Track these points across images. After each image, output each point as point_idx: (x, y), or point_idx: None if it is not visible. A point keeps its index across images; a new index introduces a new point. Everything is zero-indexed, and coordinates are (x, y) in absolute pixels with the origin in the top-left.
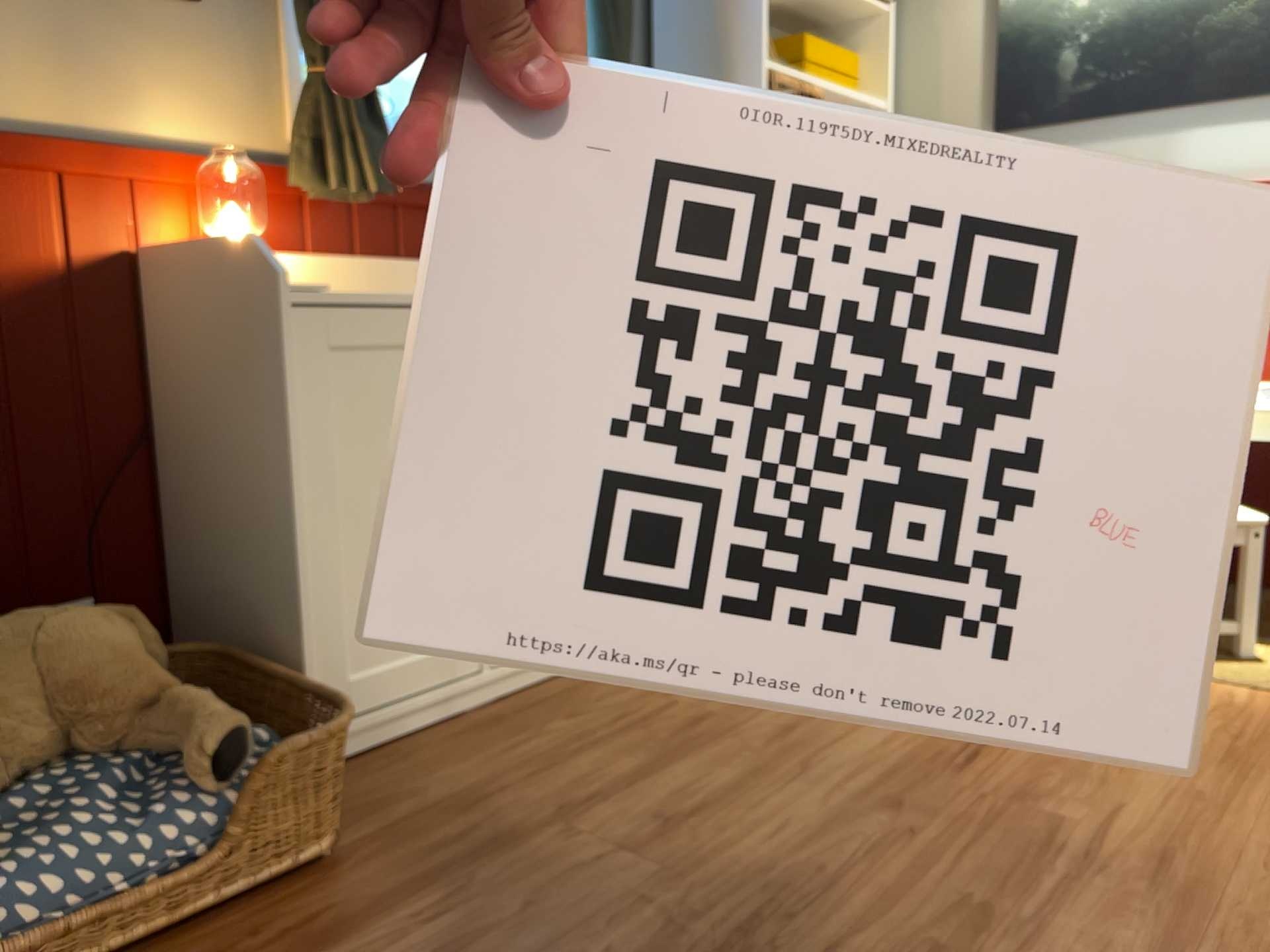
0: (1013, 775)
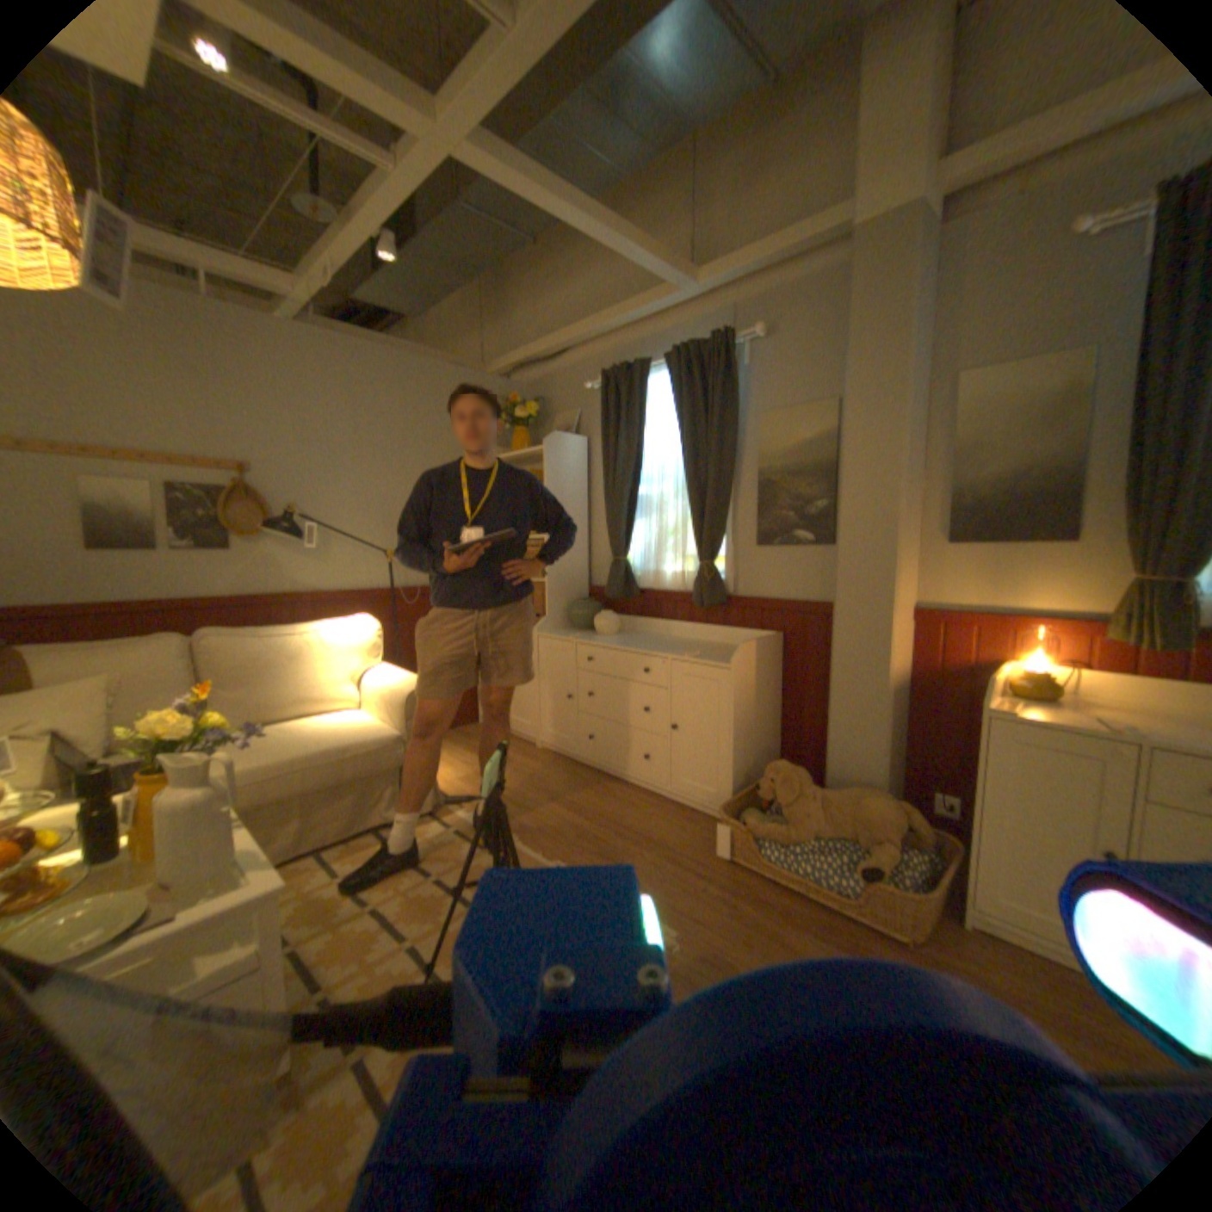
0: None
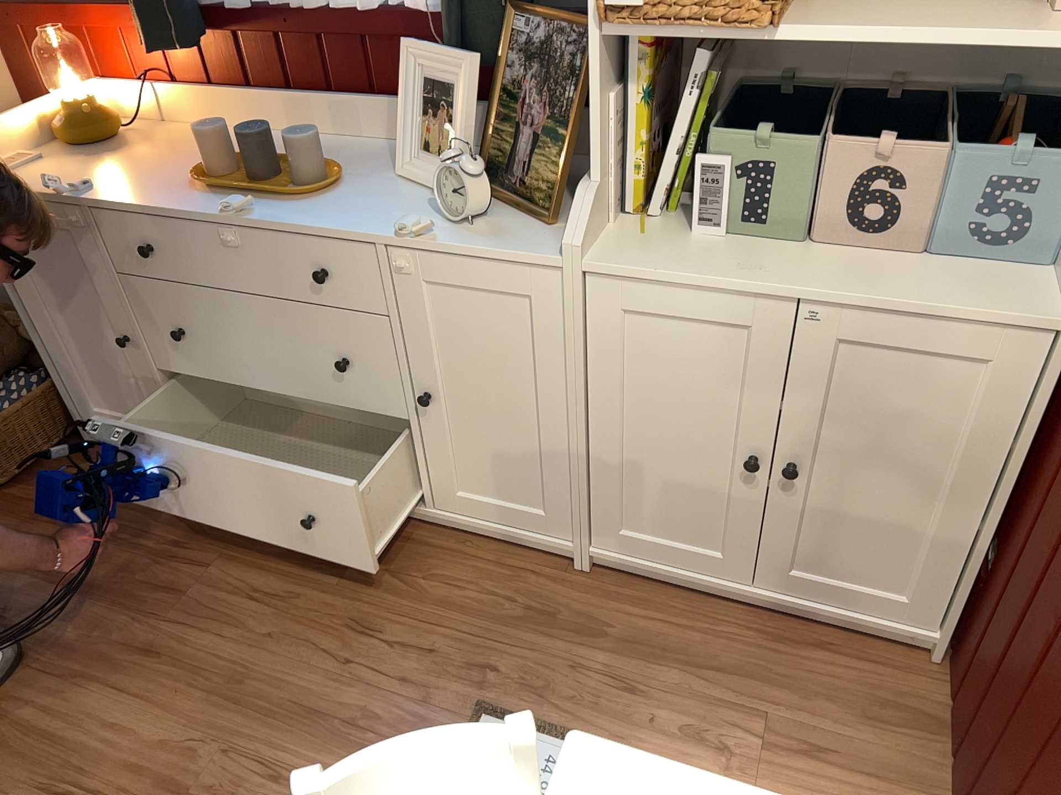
0: None
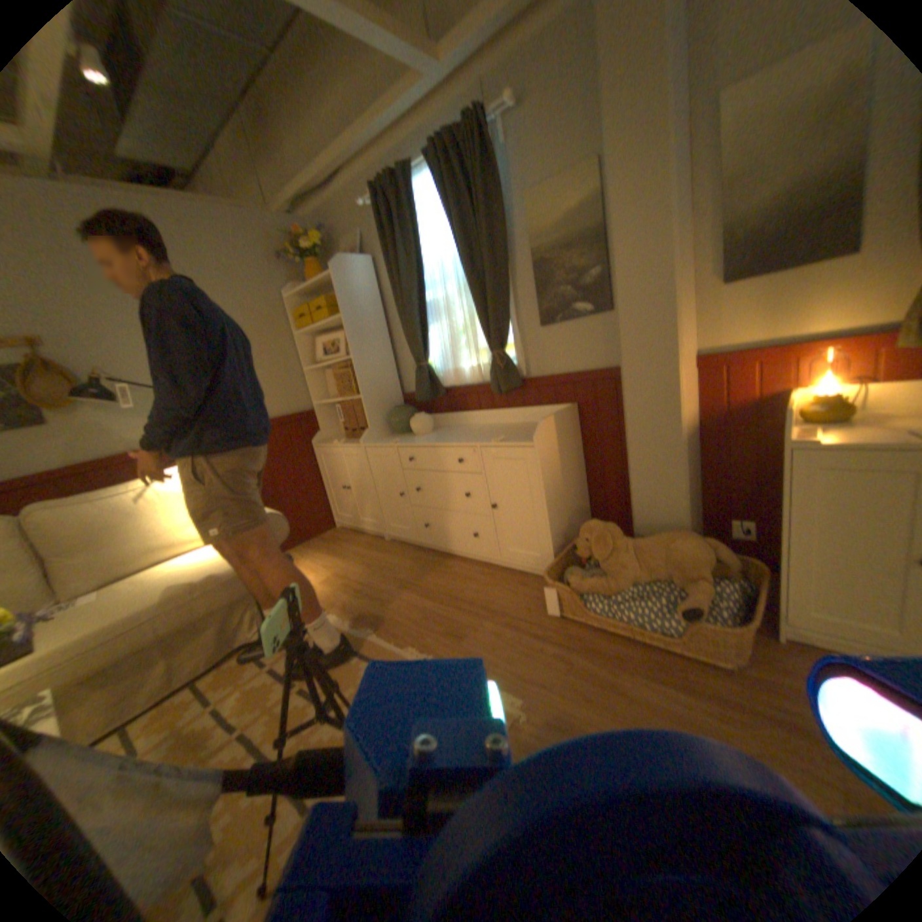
0: None
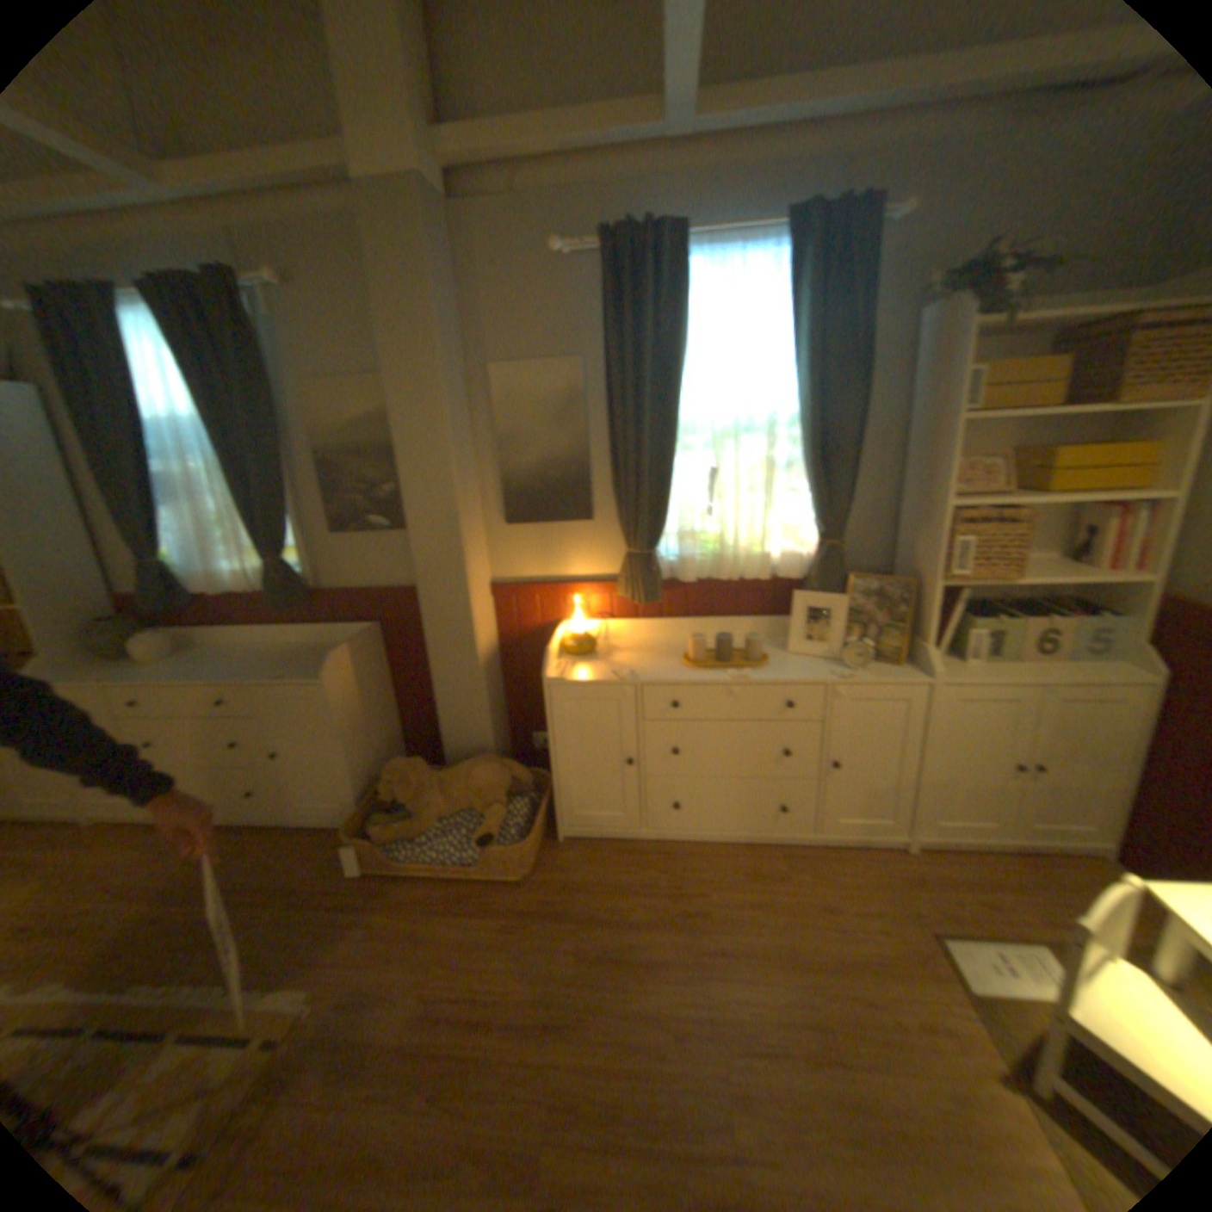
0: (766, 1088)
